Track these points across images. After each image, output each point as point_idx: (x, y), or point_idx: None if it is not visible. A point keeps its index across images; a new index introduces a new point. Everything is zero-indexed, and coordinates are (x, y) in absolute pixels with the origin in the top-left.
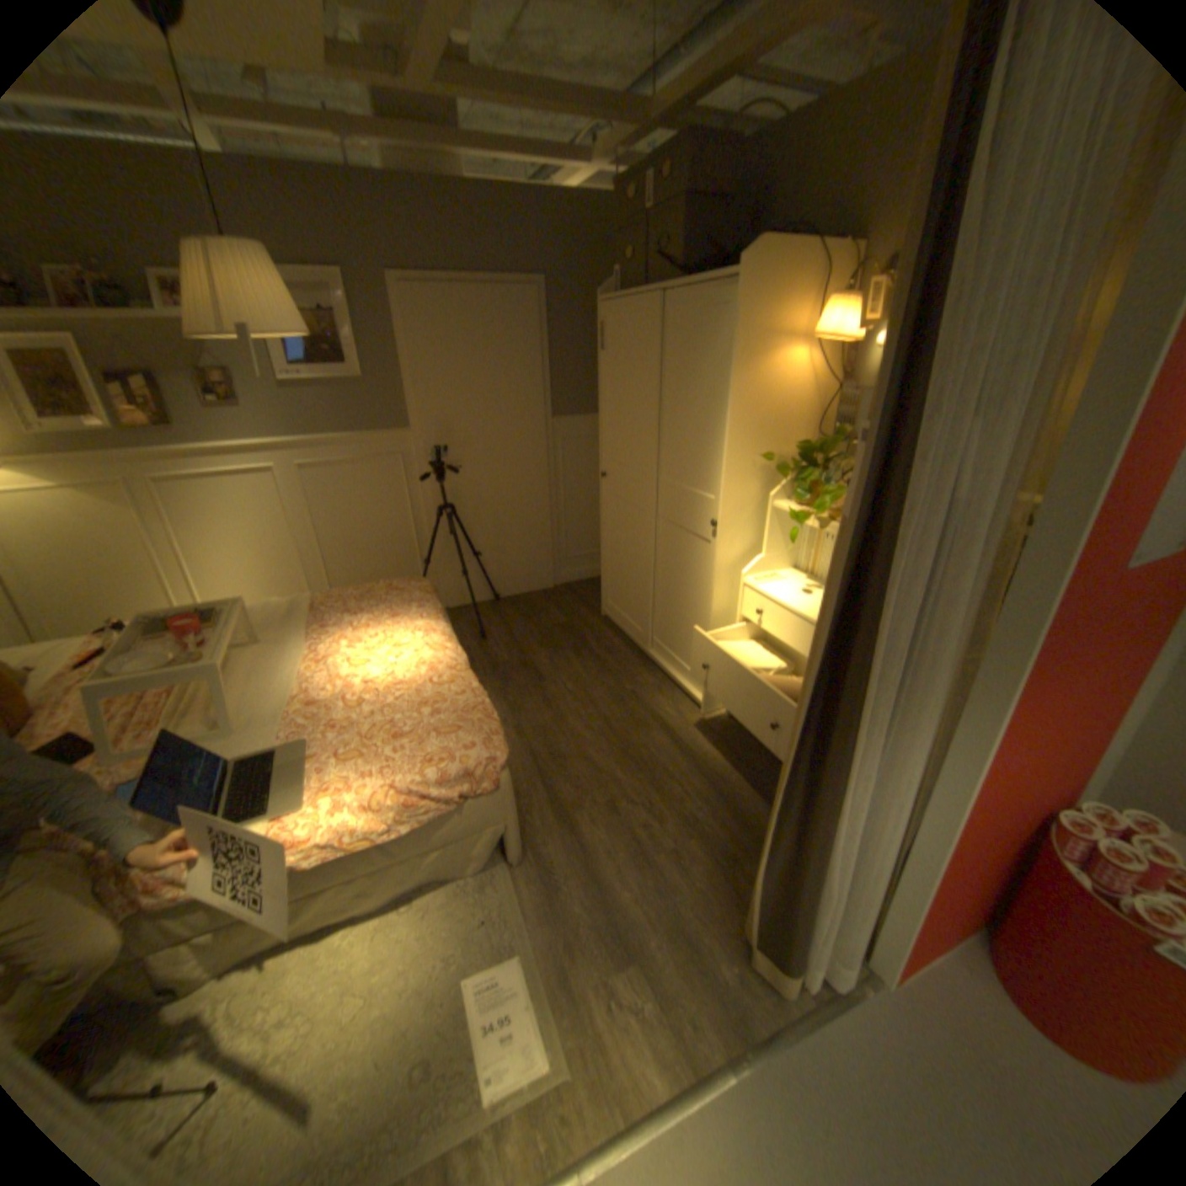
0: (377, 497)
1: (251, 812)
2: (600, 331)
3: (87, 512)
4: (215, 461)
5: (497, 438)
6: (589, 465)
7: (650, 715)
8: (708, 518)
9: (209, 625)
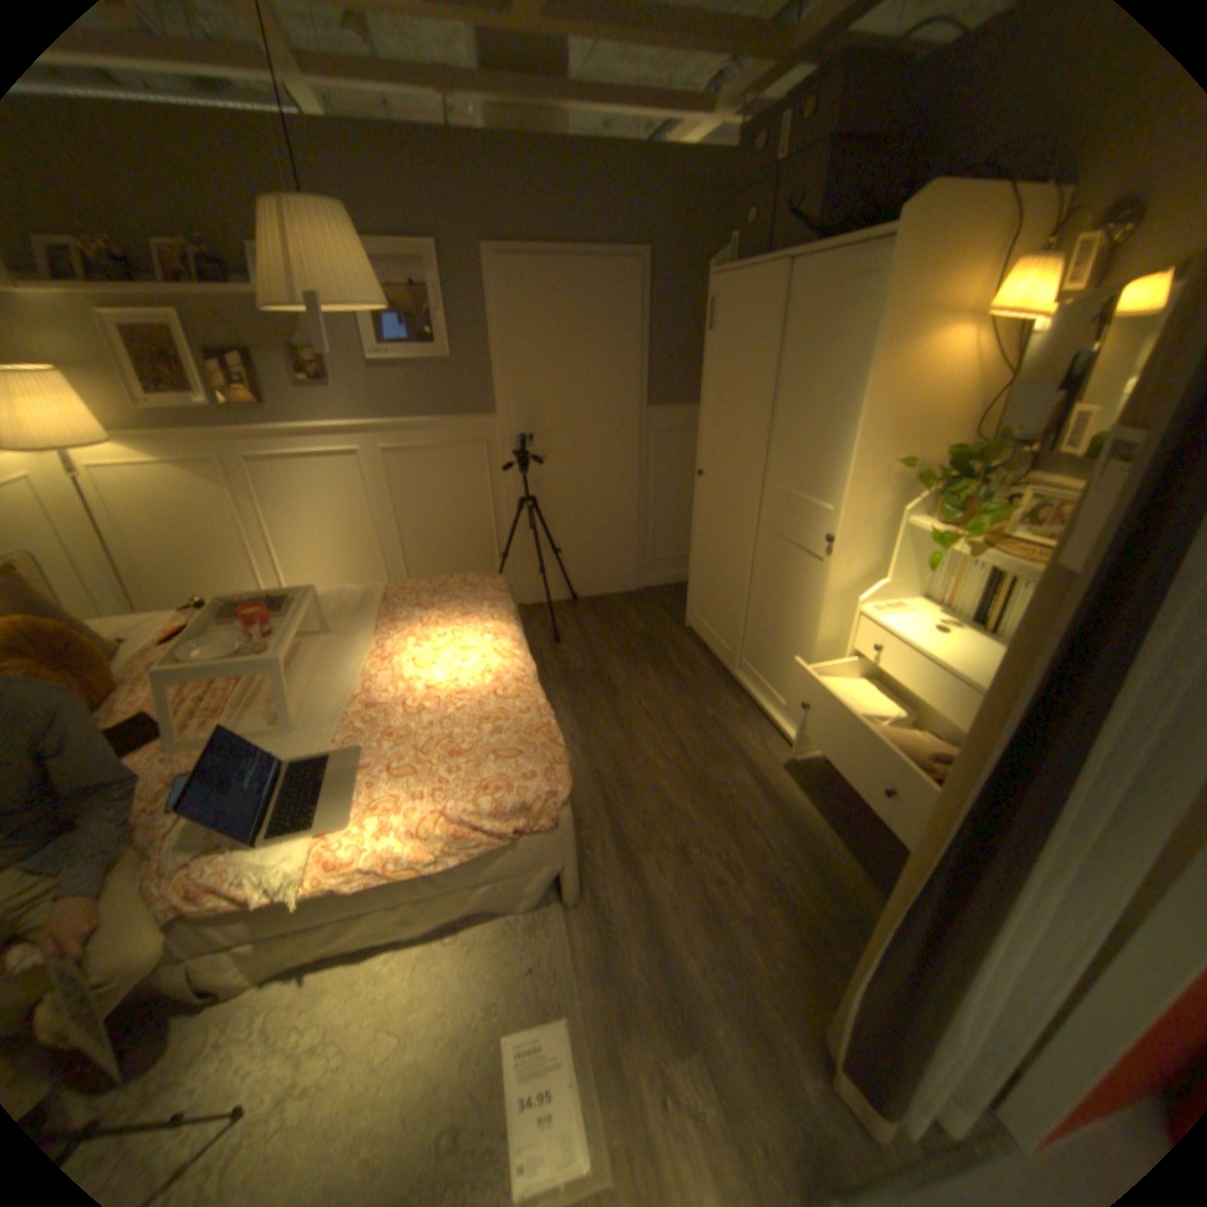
0: (459, 485)
1: (295, 826)
2: (710, 309)
3: (185, 488)
4: (303, 442)
5: (587, 427)
6: (684, 460)
7: (733, 748)
8: (822, 531)
9: (279, 613)
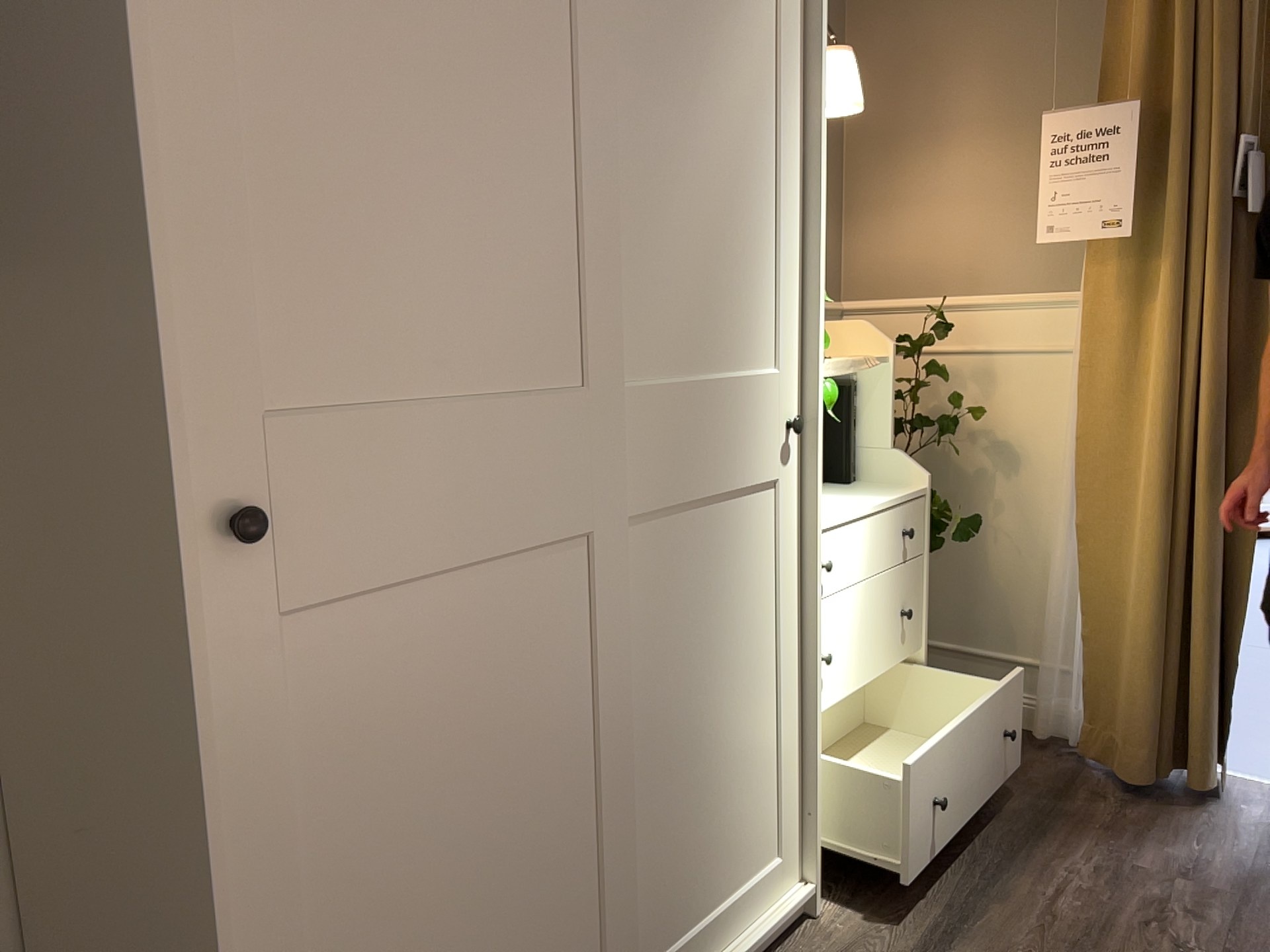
0: None
1: None
2: None
3: None
4: None
5: None
6: None
7: None
8: (768, 426)
9: None
